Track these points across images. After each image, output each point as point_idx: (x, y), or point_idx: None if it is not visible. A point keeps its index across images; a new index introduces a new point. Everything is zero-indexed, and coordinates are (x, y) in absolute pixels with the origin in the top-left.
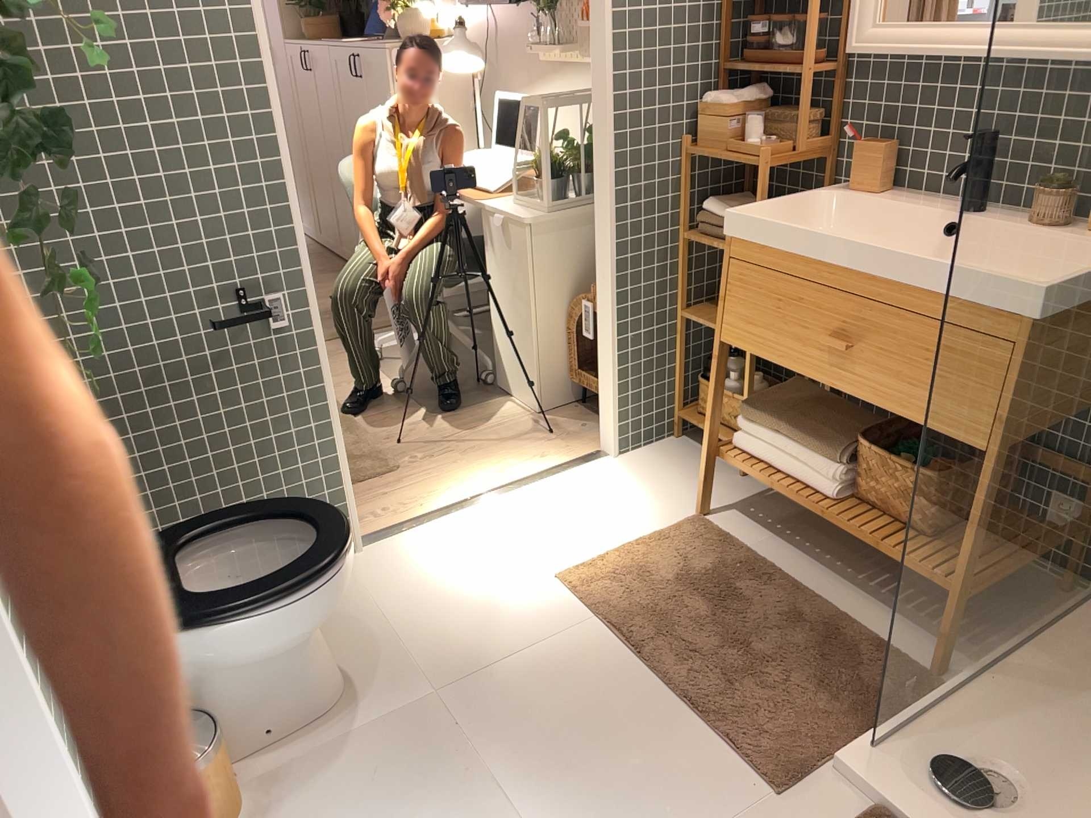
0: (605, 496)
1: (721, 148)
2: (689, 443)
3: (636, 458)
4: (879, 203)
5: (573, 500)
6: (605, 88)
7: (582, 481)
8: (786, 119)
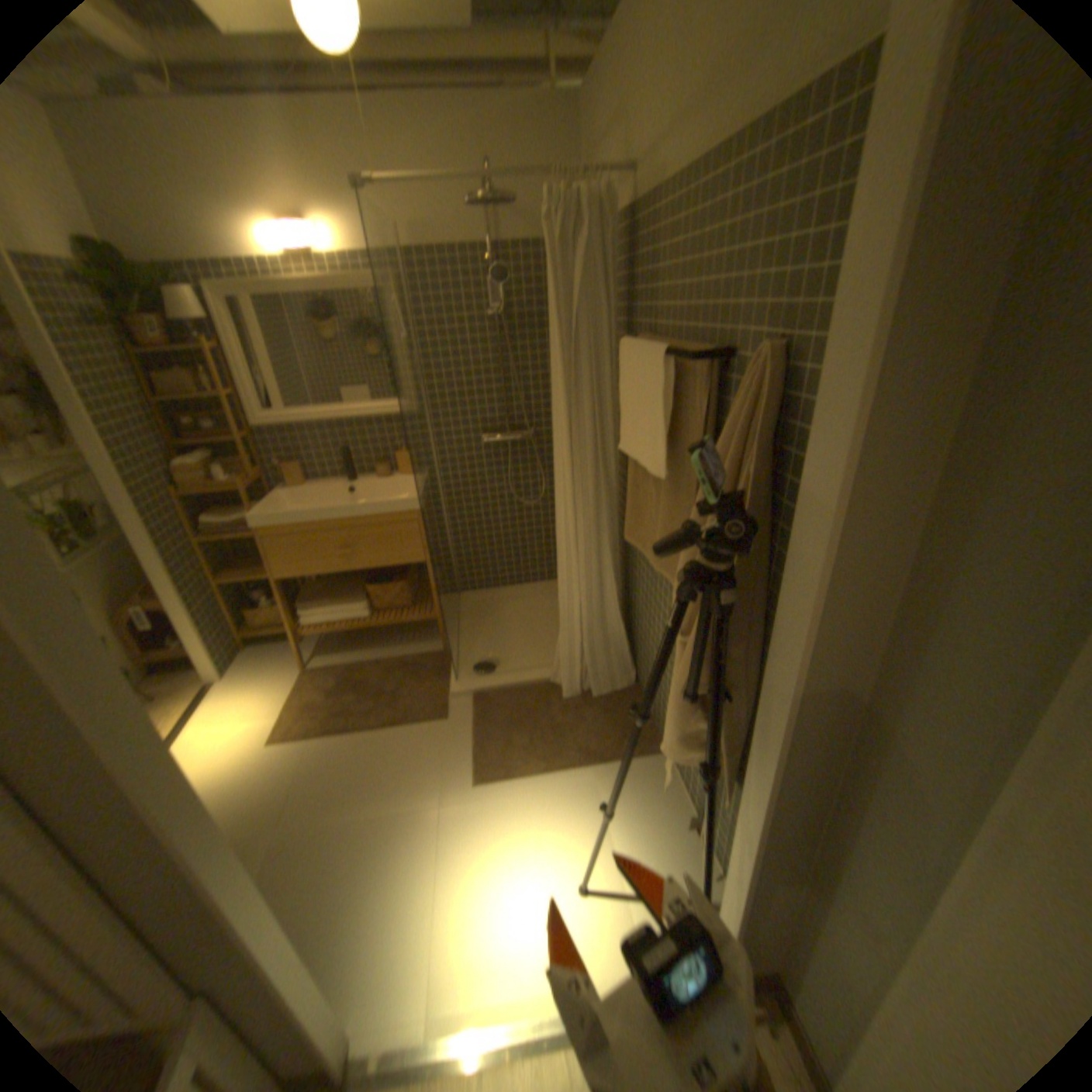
0: (238, 703)
1: (199, 490)
2: (252, 652)
3: (230, 677)
4: (307, 491)
5: (221, 718)
6: (109, 477)
7: (213, 707)
8: (220, 466)
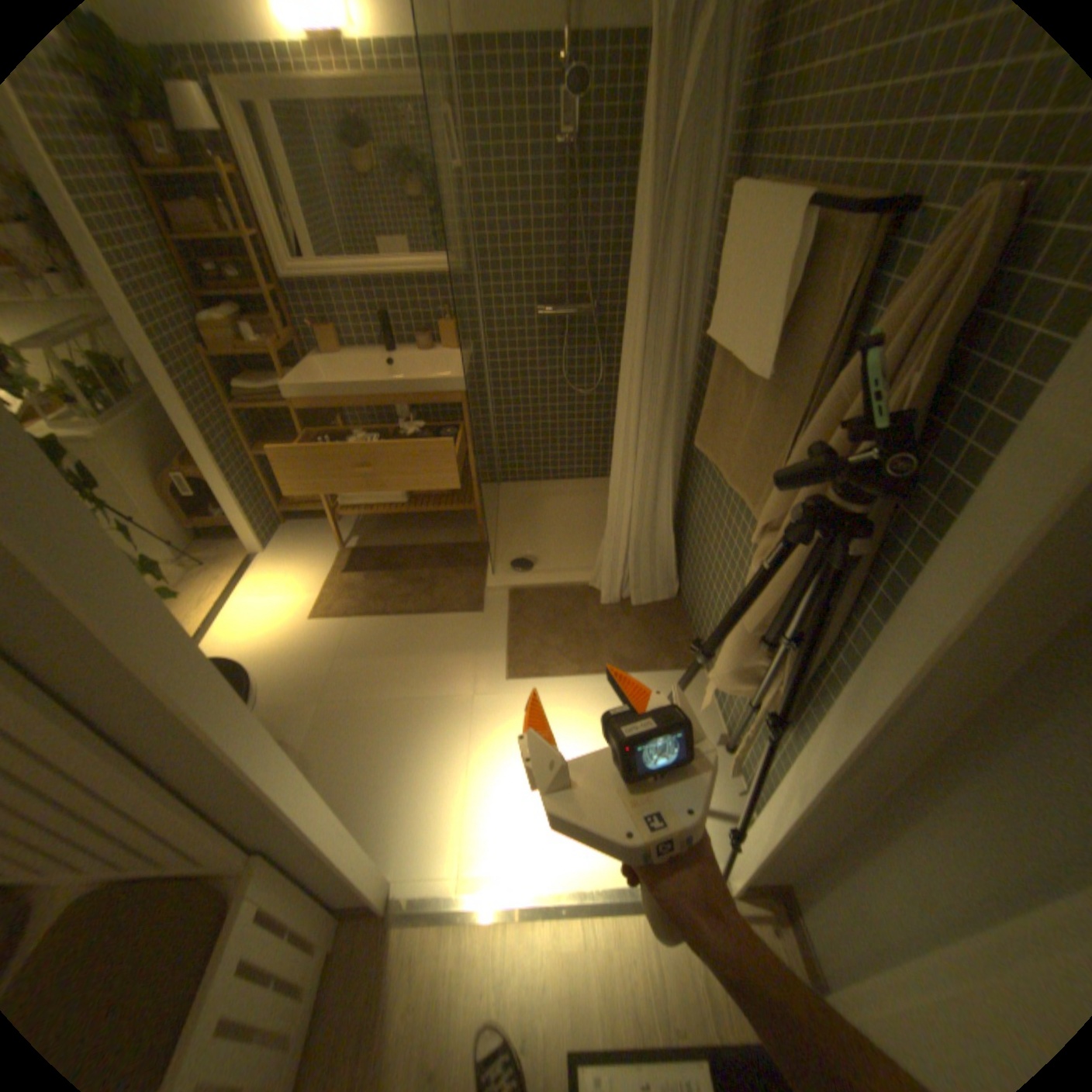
0: (281, 573)
1: (229, 348)
2: (293, 524)
3: (273, 547)
4: (343, 358)
5: (266, 586)
6: (132, 326)
7: (259, 575)
8: (249, 321)
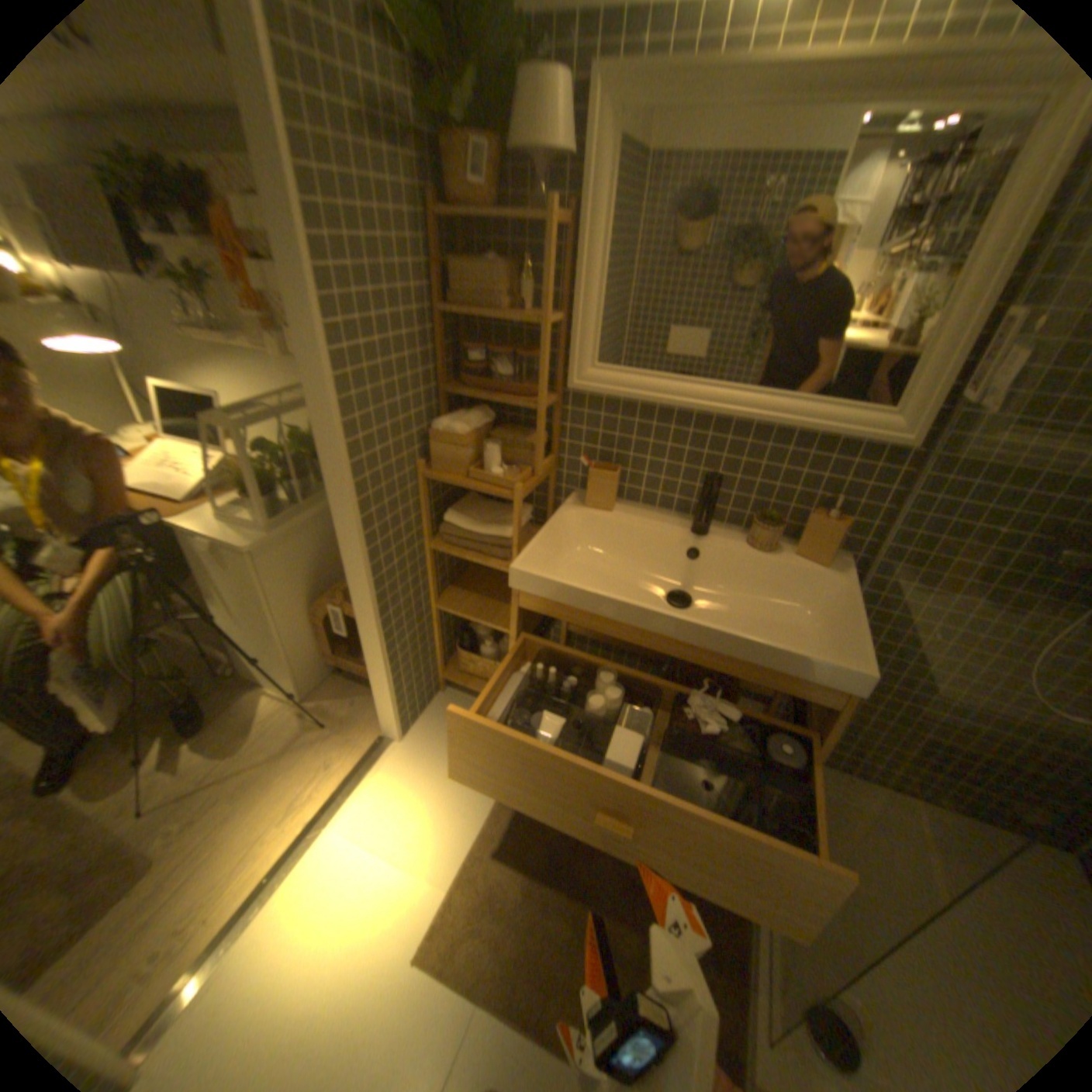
0: (410, 802)
1: (461, 472)
2: (454, 696)
3: (417, 734)
4: (617, 520)
5: (382, 824)
6: (332, 434)
7: (381, 790)
8: (502, 429)
